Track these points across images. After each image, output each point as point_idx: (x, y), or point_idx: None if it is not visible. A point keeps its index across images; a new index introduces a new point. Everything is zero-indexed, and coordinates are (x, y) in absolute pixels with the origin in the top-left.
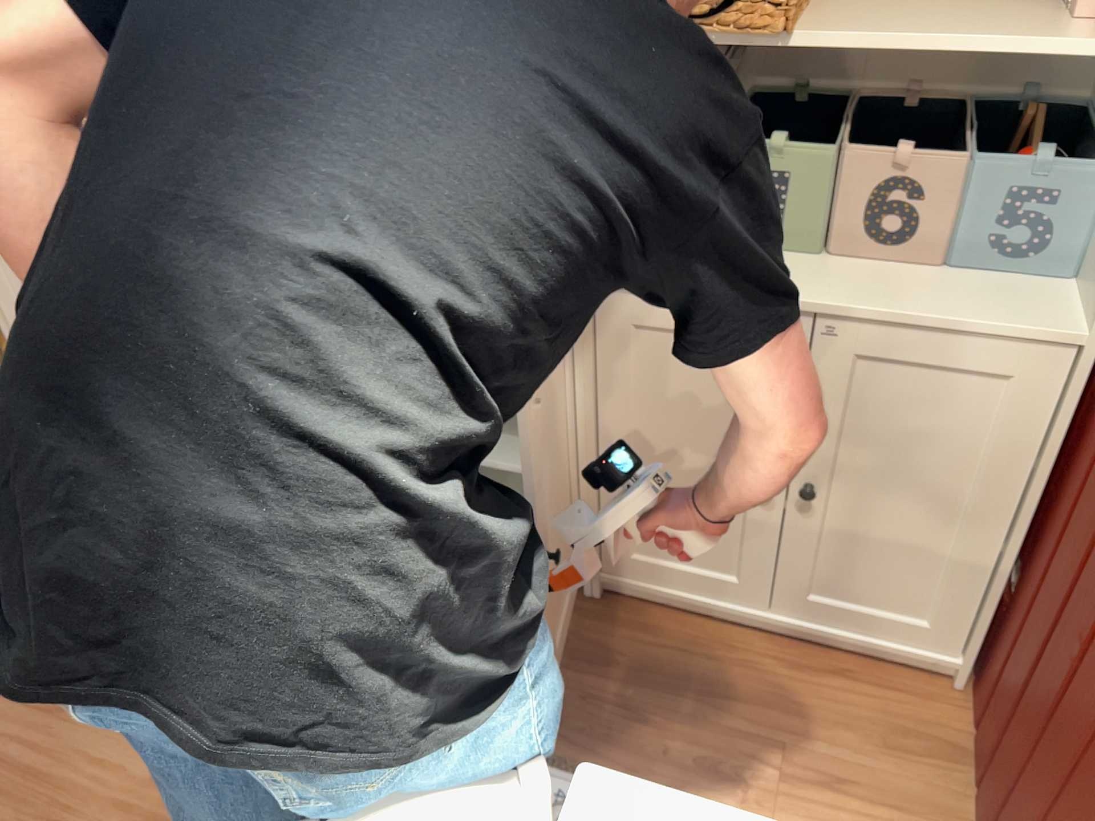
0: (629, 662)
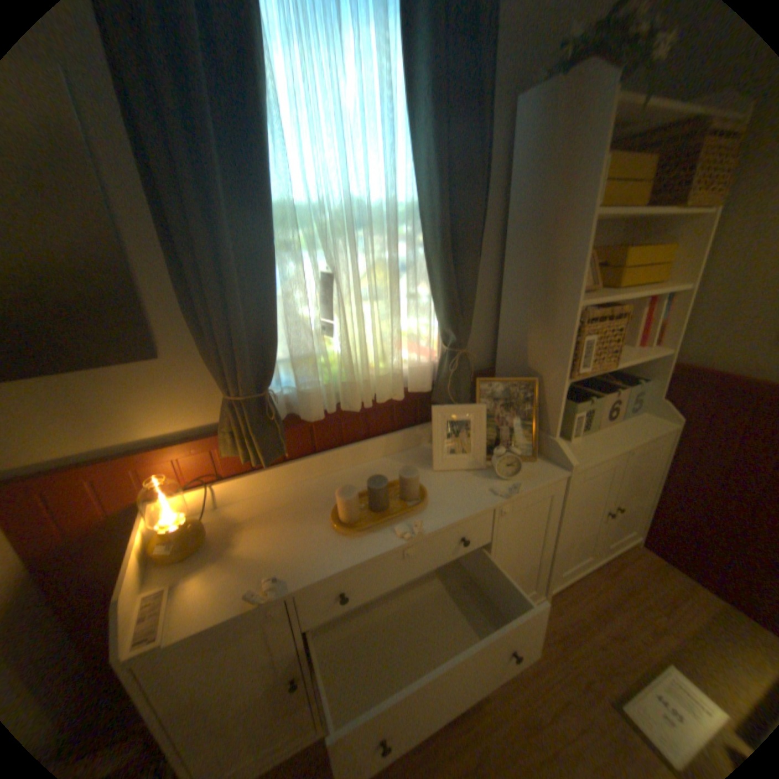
0: (592, 622)
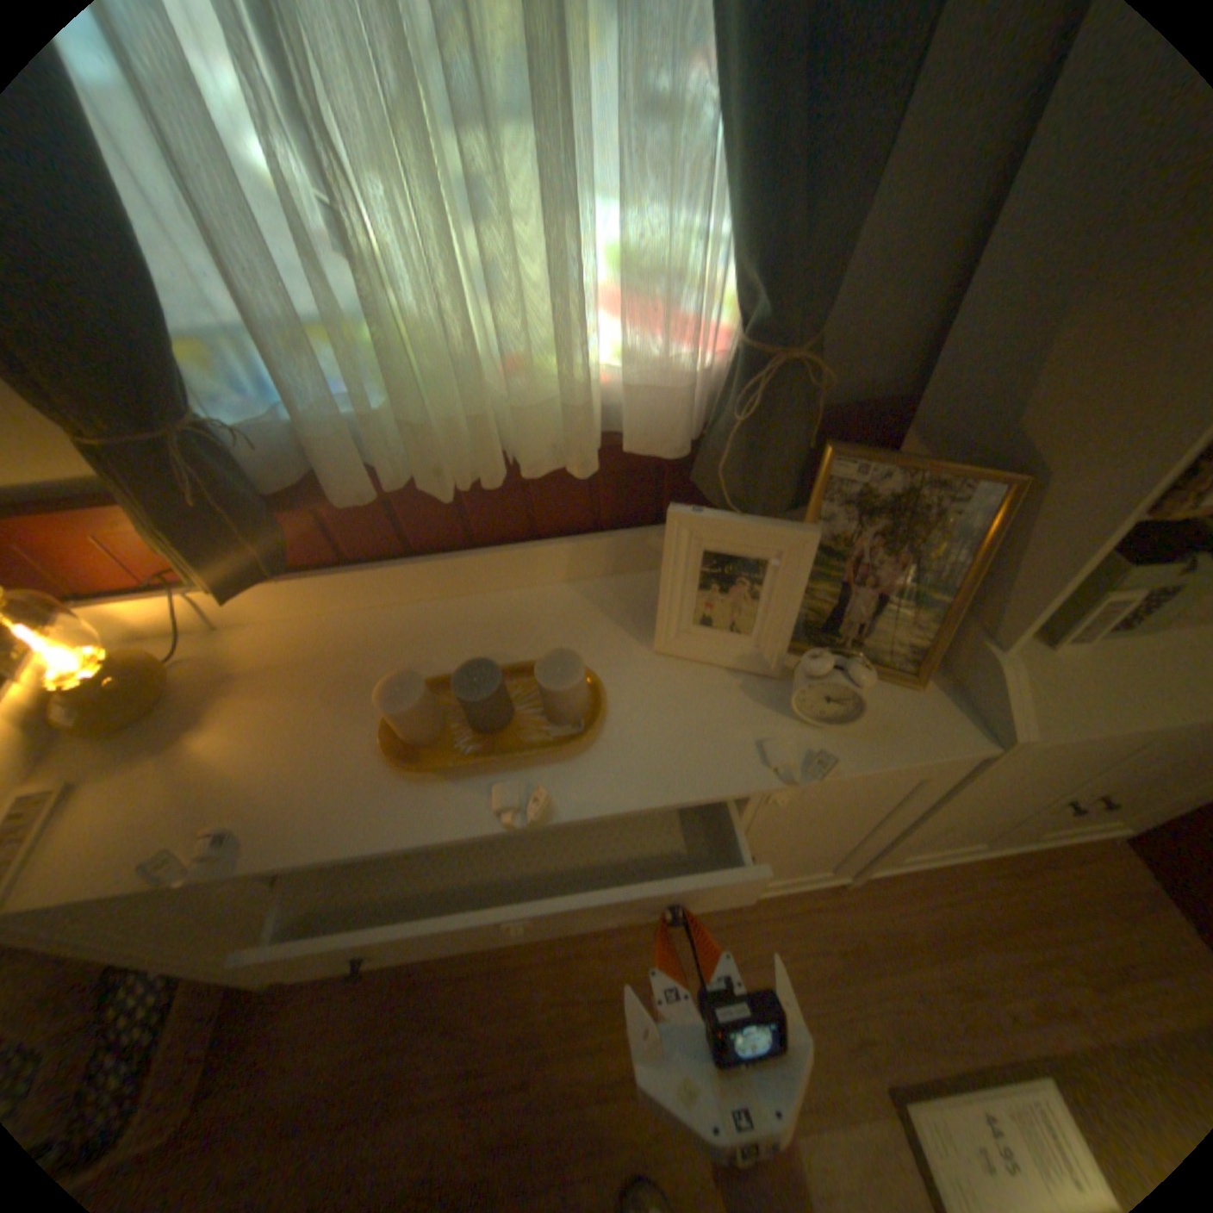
0: (928, 946)
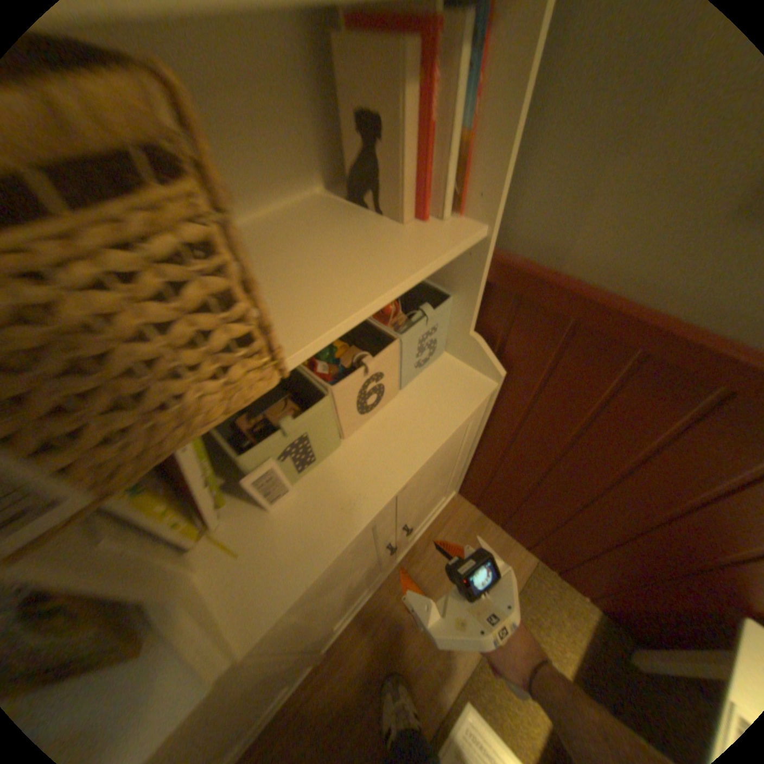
0: (379, 663)
